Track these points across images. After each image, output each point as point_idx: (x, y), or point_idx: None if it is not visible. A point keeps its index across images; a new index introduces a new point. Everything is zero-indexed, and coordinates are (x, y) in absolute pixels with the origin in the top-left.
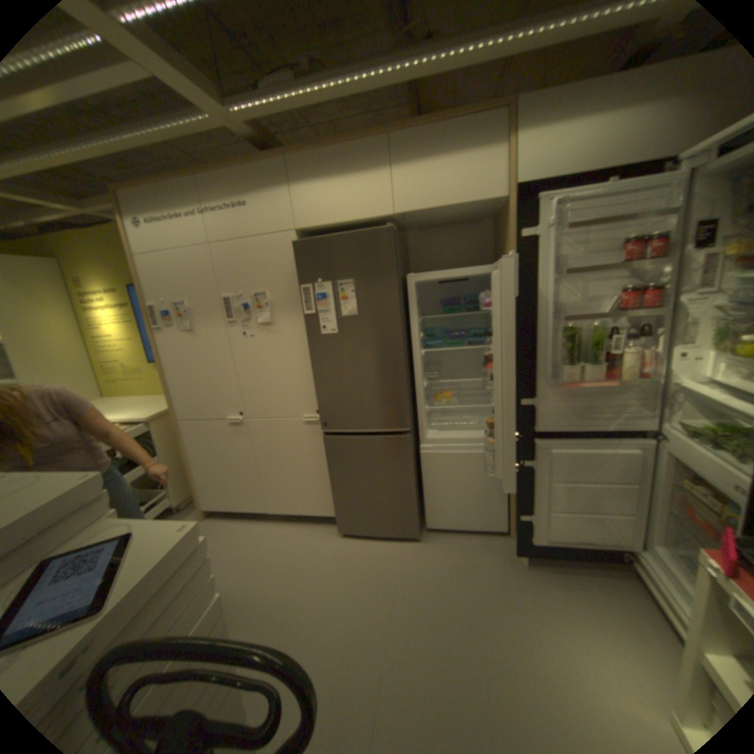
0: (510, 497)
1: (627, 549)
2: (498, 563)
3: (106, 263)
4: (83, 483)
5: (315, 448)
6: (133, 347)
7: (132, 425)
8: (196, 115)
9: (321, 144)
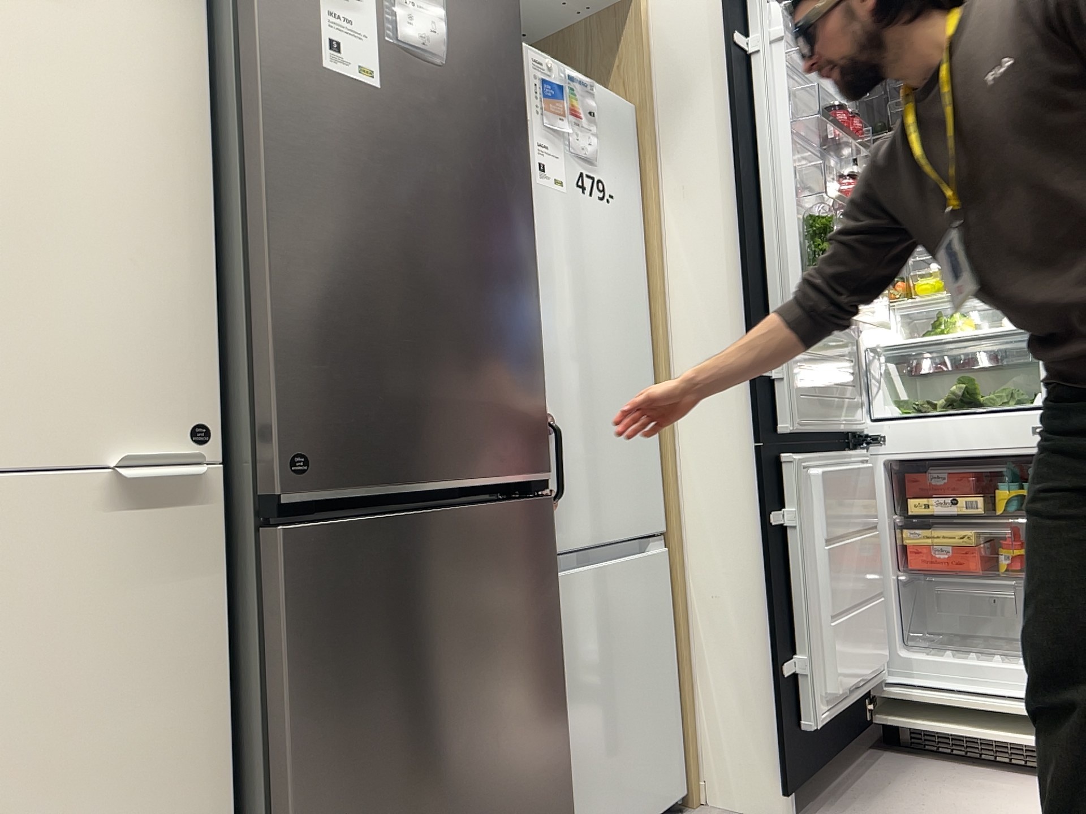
0: (677, 680)
1: (880, 673)
2: None
3: None
4: None
5: (147, 655)
6: None
7: None
8: None
9: None
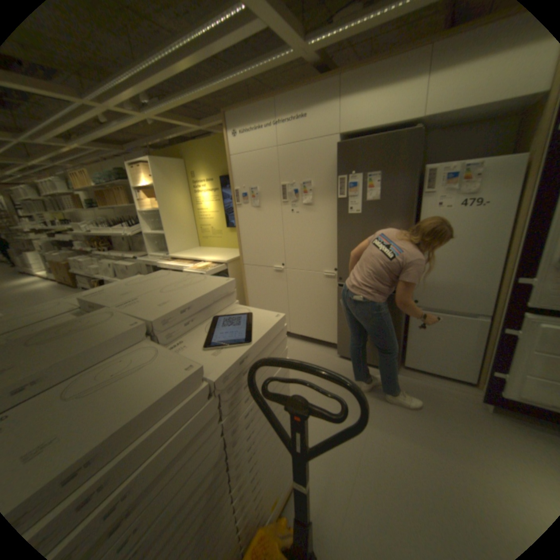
0: (485, 357)
1: None
2: (464, 404)
3: (208, 162)
4: (224, 284)
5: (328, 295)
6: (217, 218)
7: (218, 264)
8: (284, 52)
9: (370, 61)
